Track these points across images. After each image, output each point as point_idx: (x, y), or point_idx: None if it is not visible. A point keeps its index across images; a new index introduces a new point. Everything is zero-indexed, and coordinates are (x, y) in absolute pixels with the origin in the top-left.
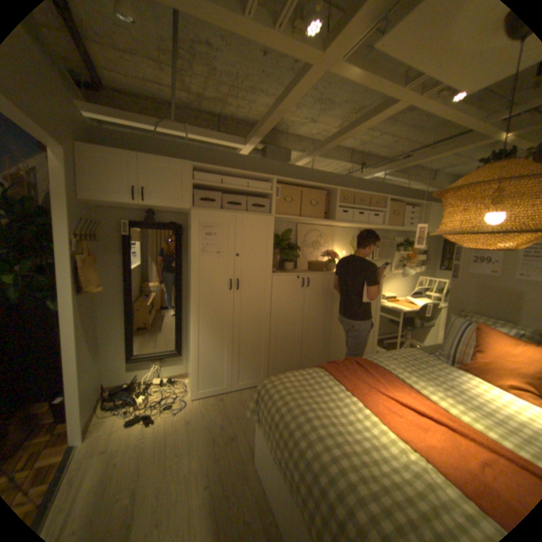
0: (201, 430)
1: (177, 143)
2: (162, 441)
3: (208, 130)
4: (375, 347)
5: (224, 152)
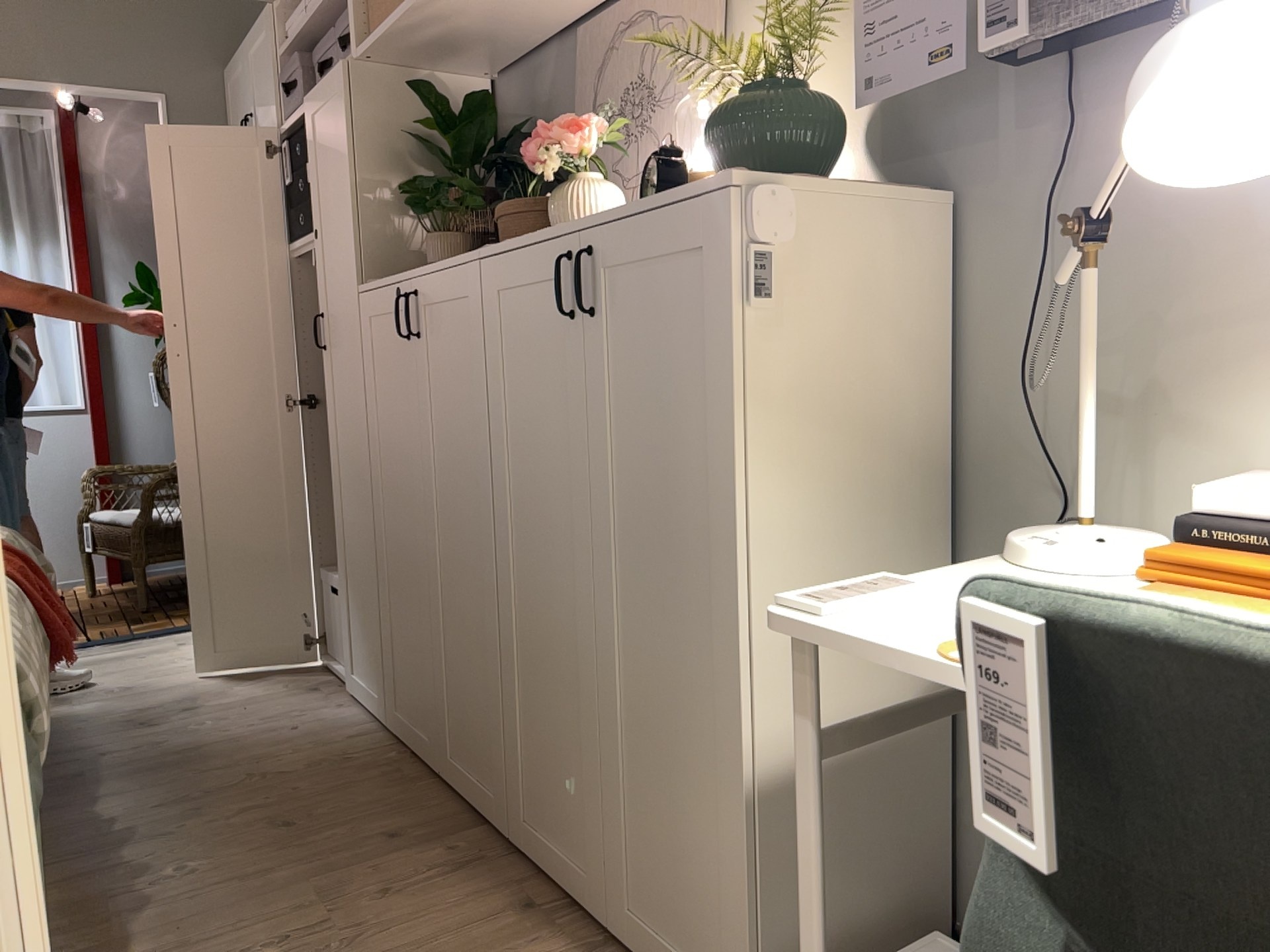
0: (195, 691)
1: None
2: (180, 670)
3: None
4: (743, 938)
5: None
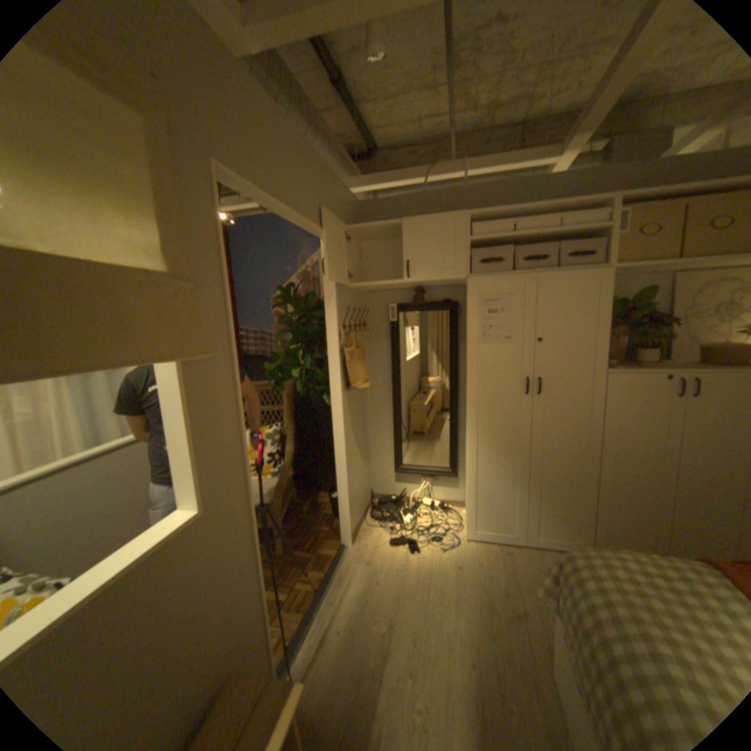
0: (476, 586)
1: (451, 190)
2: (426, 579)
3: (496, 156)
4: None
5: (522, 180)
